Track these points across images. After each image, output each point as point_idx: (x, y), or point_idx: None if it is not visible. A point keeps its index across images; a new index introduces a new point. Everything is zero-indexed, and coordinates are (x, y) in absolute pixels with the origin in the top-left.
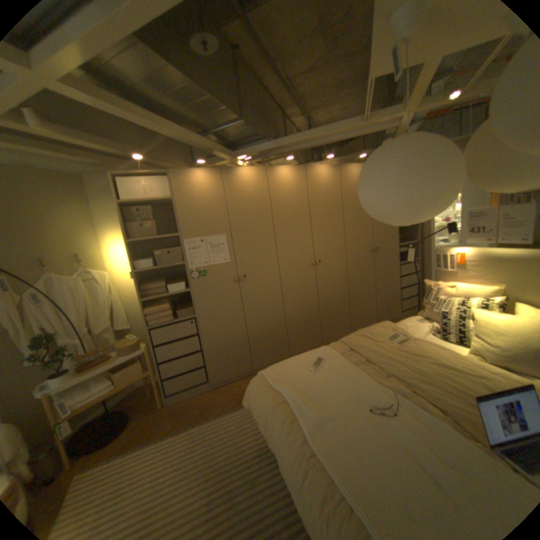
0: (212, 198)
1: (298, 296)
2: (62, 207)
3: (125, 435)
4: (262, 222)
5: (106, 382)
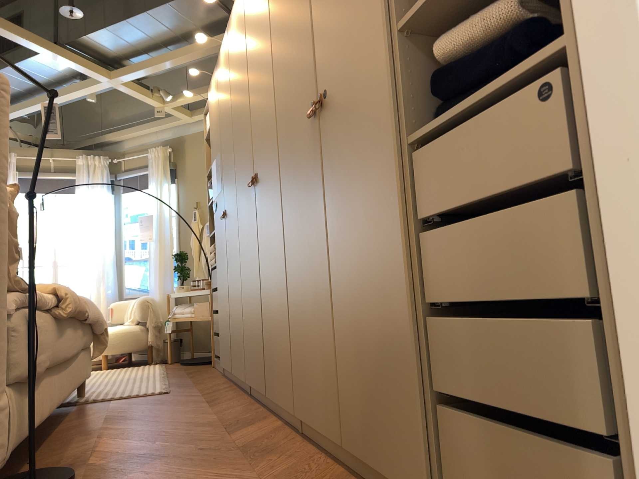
0: (219, 109)
1: (249, 253)
2: None
3: (195, 363)
4: (231, 122)
5: (197, 306)
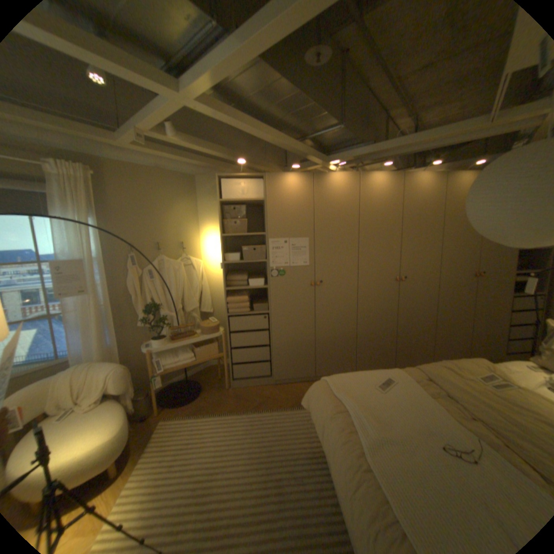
0: (301, 202)
1: (375, 311)
2: (178, 202)
3: (198, 402)
4: (347, 229)
5: (190, 353)
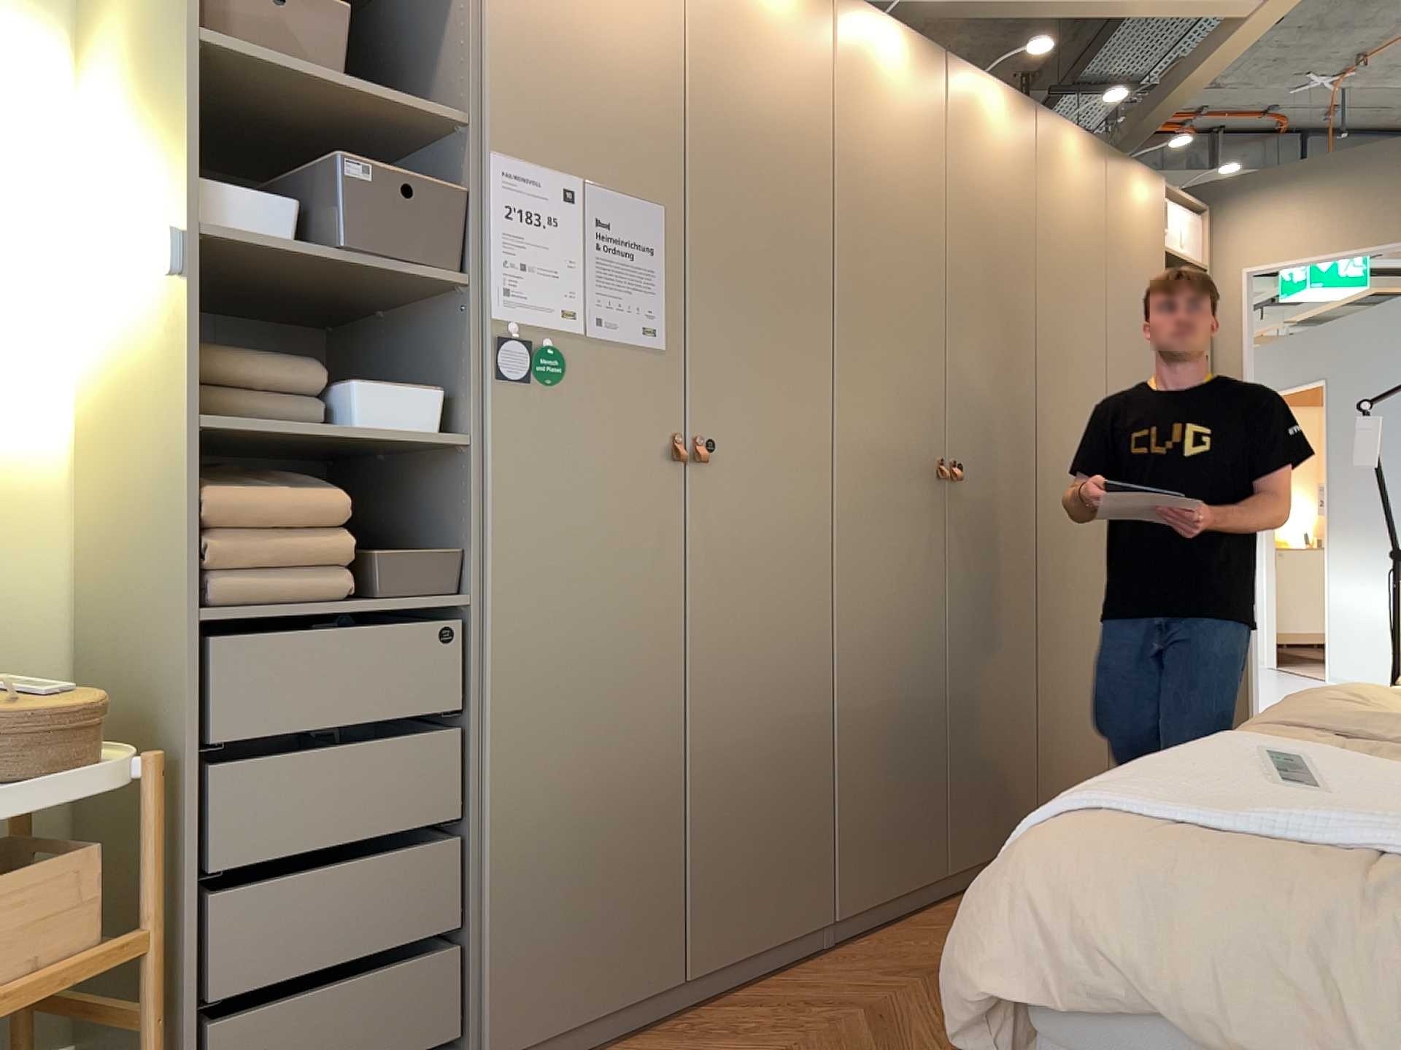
0: (639, 15)
1: (889, 606)
2: None
3: None
4: (800, 212)
5: None
